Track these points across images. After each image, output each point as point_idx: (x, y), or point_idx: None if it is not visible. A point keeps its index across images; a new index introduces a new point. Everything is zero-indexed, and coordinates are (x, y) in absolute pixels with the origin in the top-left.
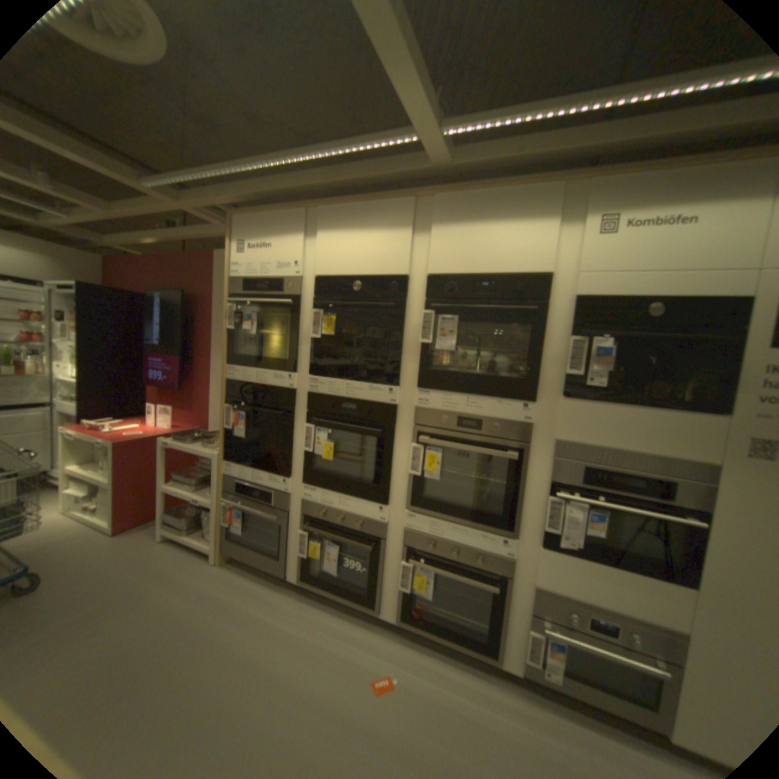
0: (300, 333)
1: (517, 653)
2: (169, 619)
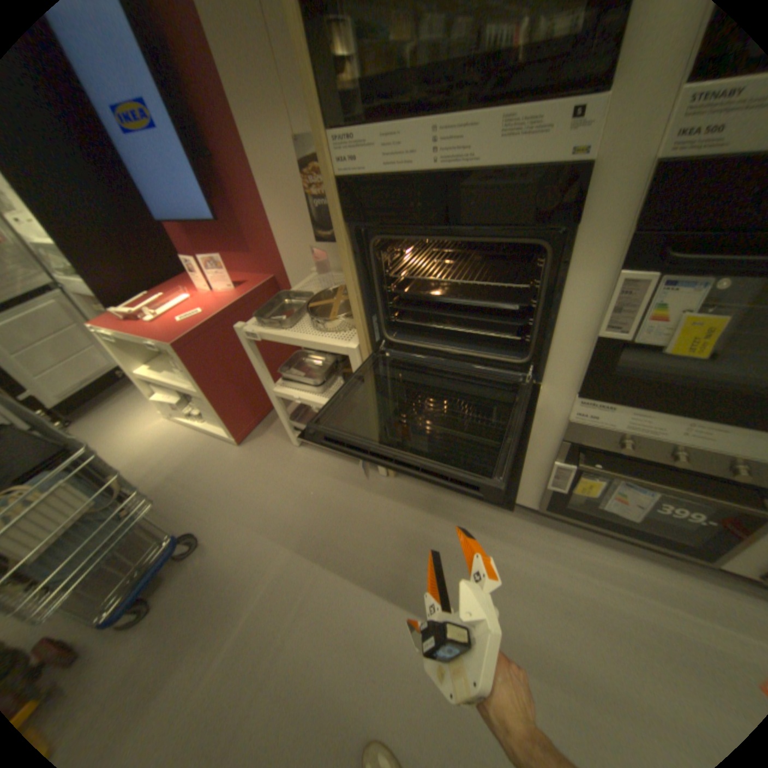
0: None
1: None
2: (379, 573)
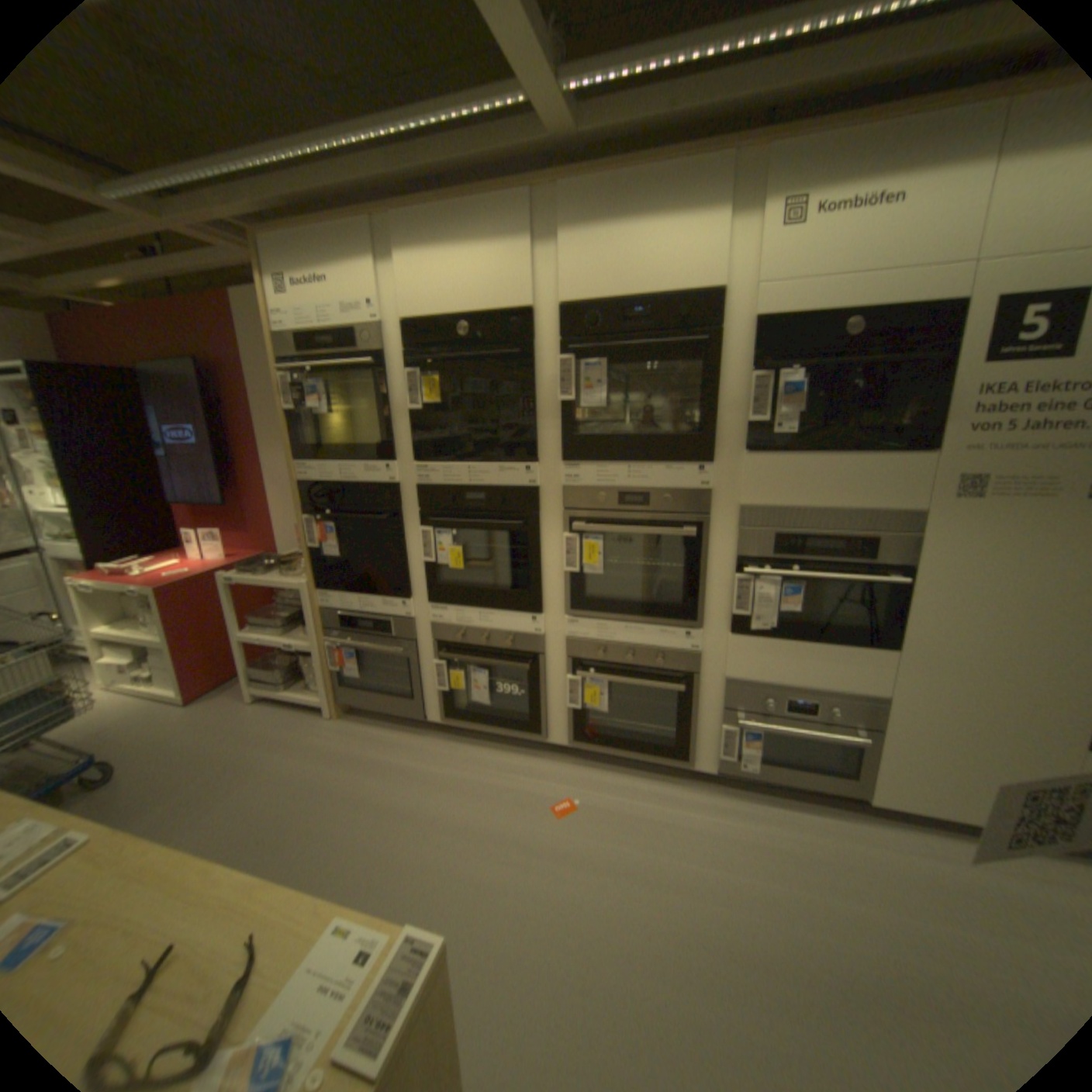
0: (391, 406)
1: (708, 752)
2: (292, 785)
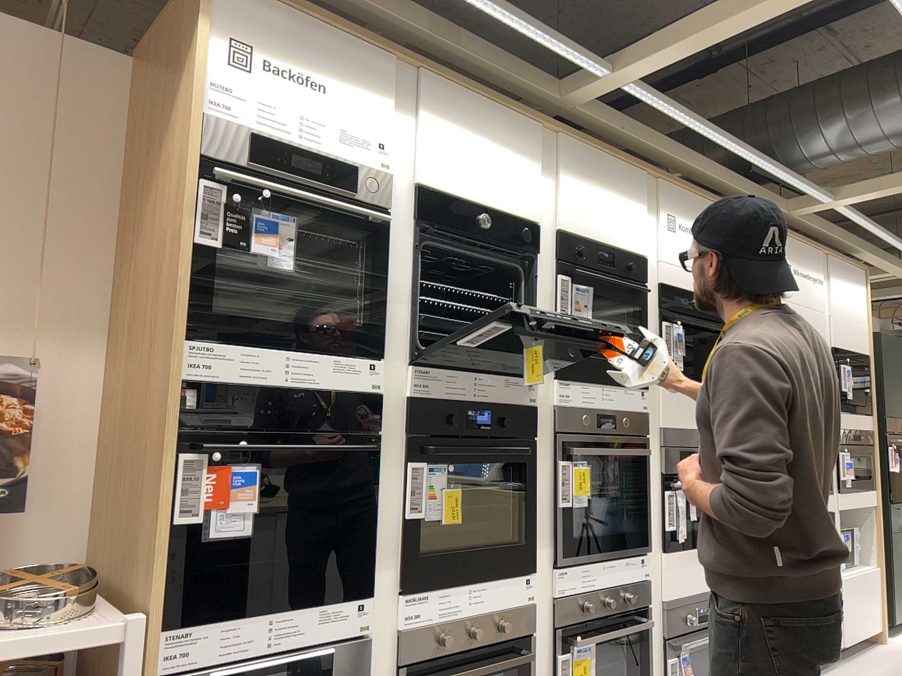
0: (391, 282)
1: None
2: None
